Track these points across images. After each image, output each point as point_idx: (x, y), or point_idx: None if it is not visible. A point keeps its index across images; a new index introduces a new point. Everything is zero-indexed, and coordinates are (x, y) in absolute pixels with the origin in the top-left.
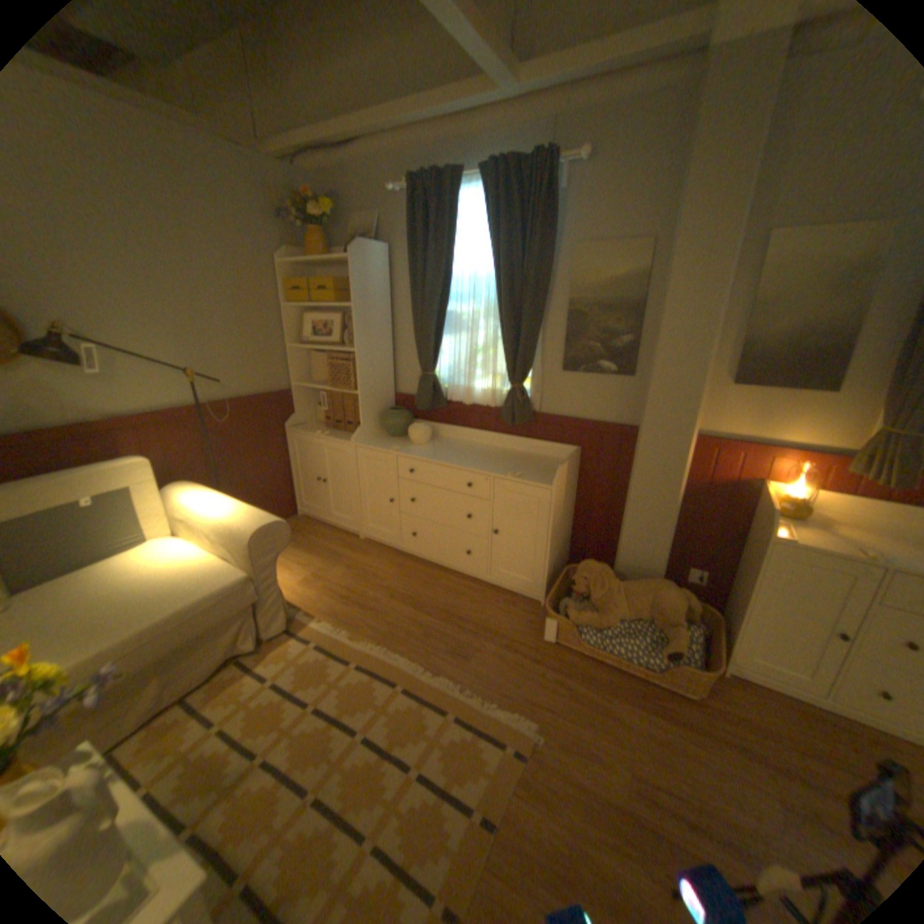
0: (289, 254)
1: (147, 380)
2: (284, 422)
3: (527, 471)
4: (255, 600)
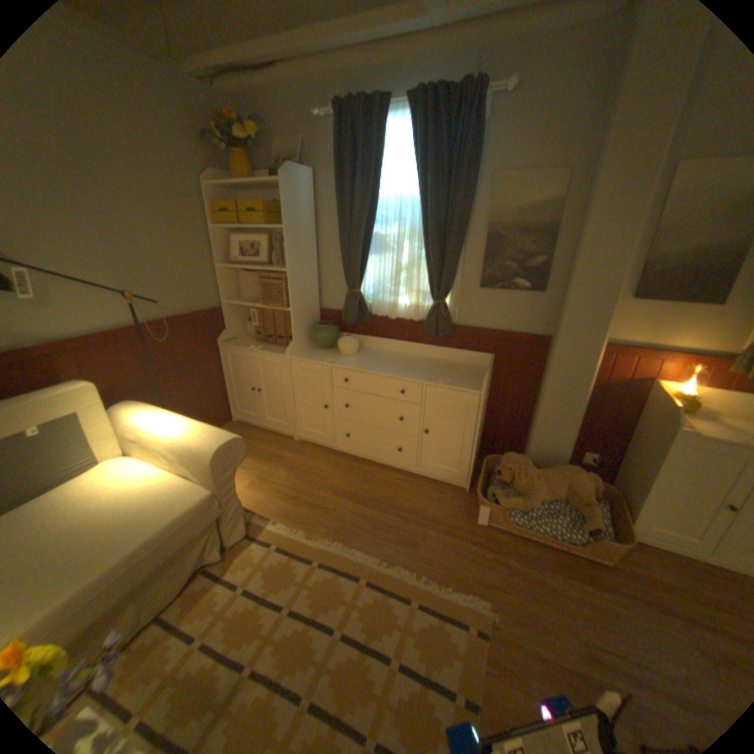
0: (215, 176)
1: (84, 303)
2: (217, 337)
3: (454, 378)
4: (220, 513)
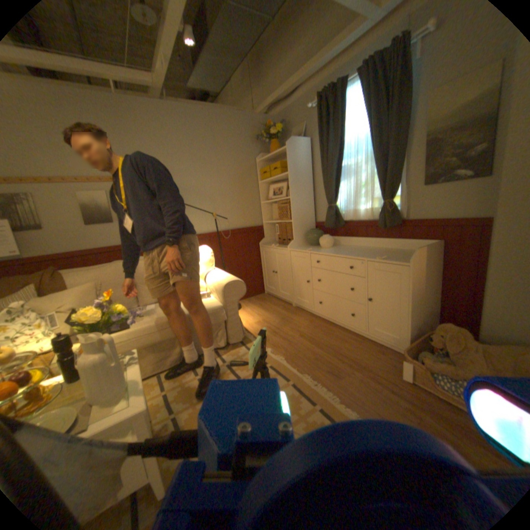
0: (263, 156)
1: (199, 219)
2: (259, 242)
3: (395, 257)
4: (225, 319)
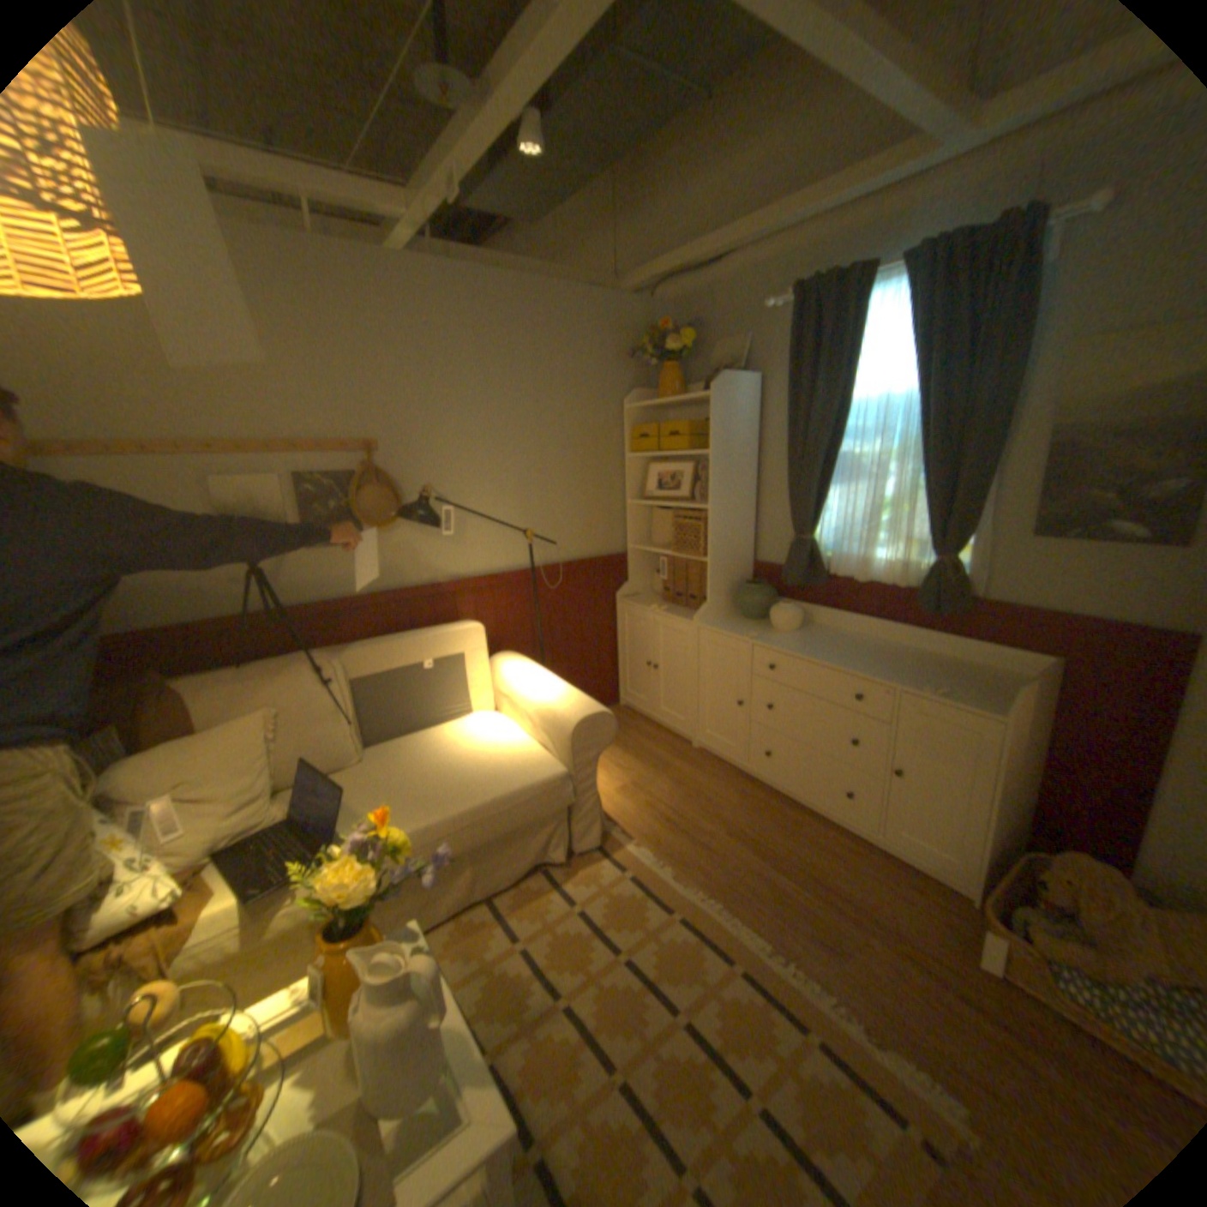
0: (640, 397)
1: (491, 542)
2: (615, 591)
3: (961, 688)
4: (573, 802)
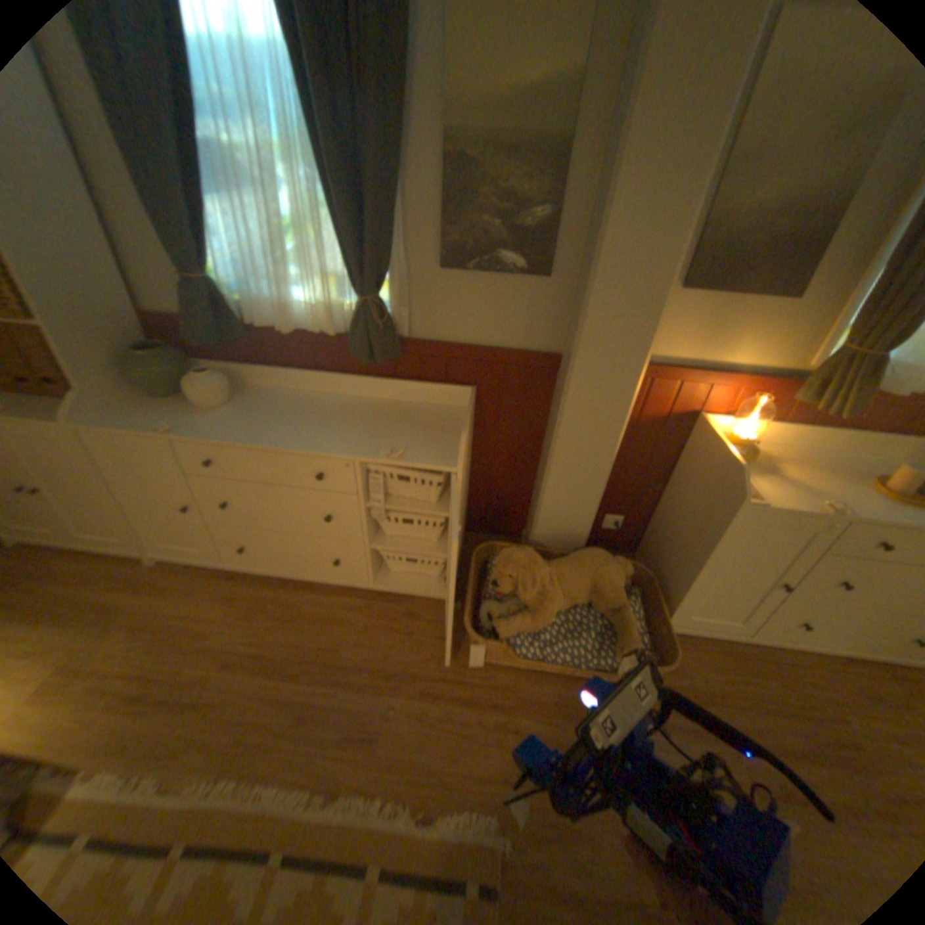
0: None
1: None
2: None
3: (411, 439)
4: None
